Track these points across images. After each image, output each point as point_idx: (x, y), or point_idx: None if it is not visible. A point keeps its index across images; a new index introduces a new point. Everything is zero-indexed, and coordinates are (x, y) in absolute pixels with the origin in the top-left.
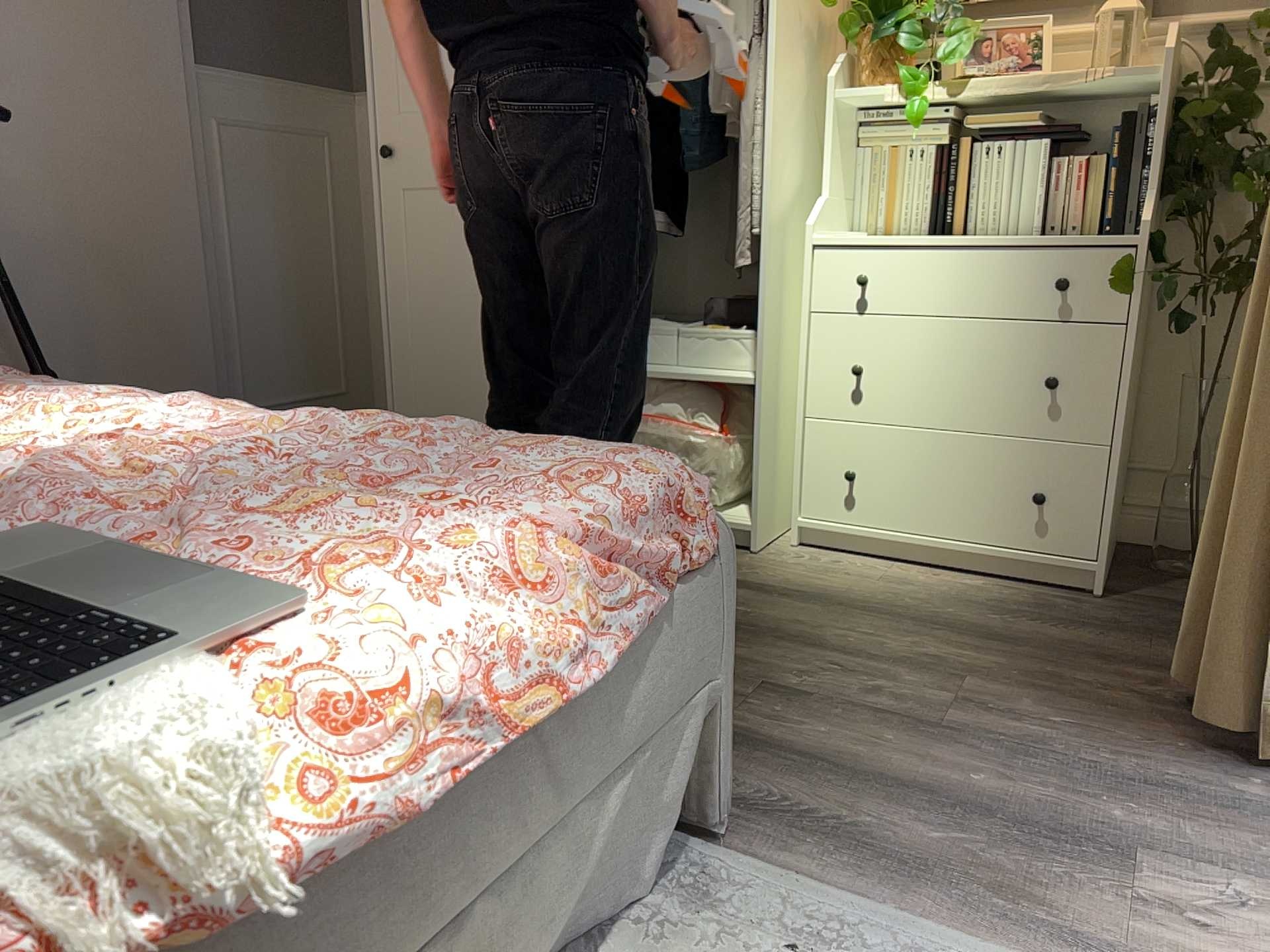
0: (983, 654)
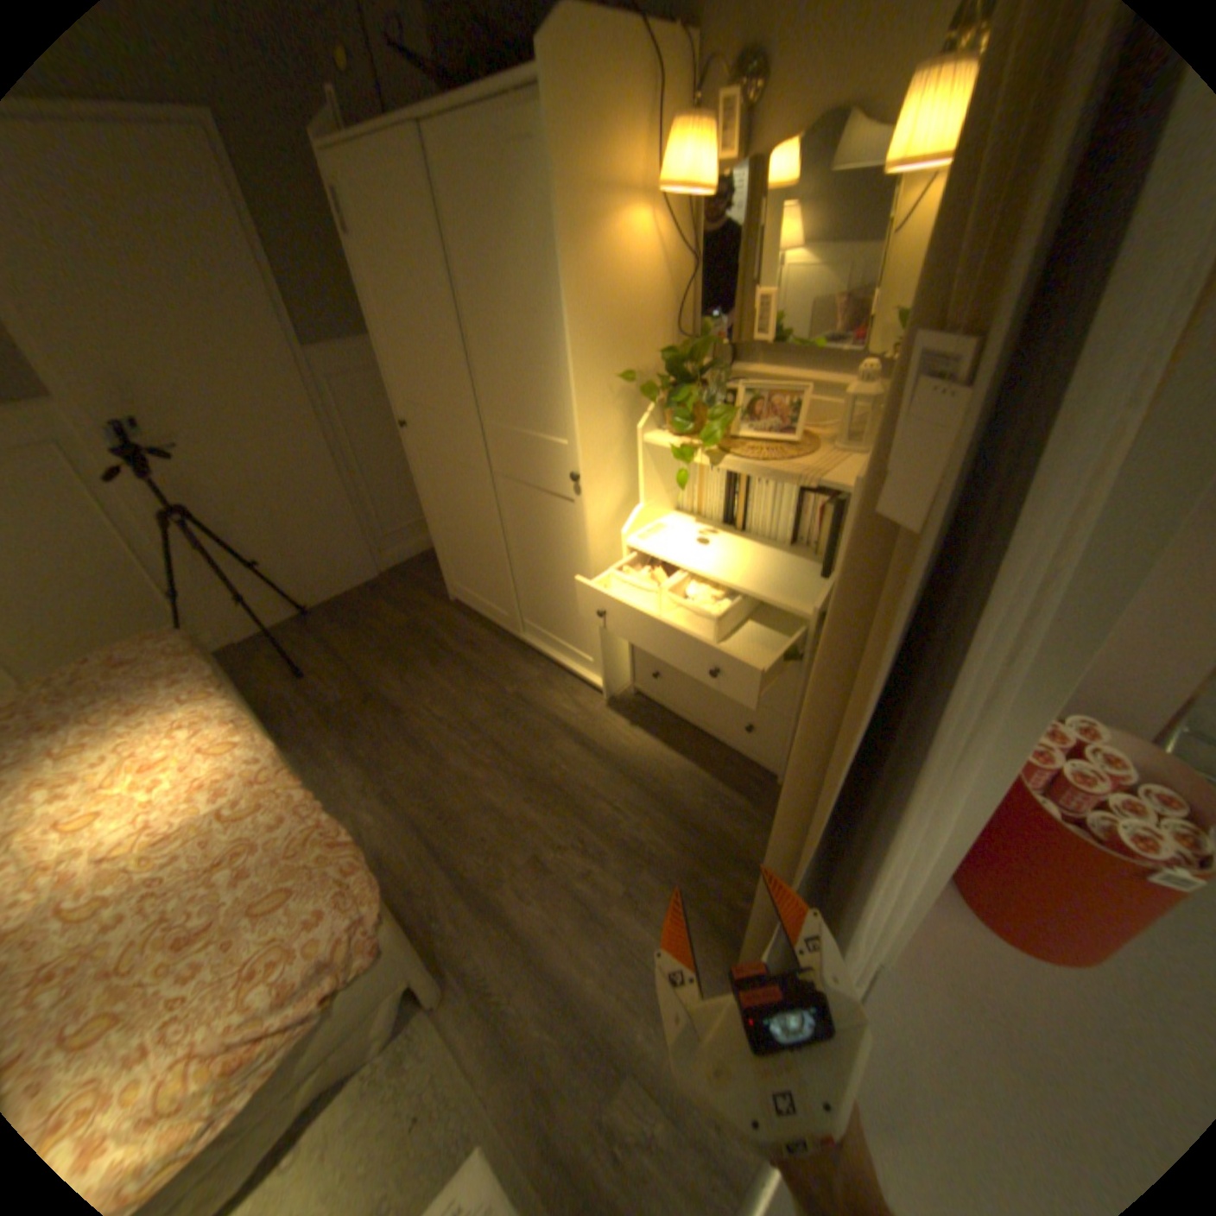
0: (673, 838)
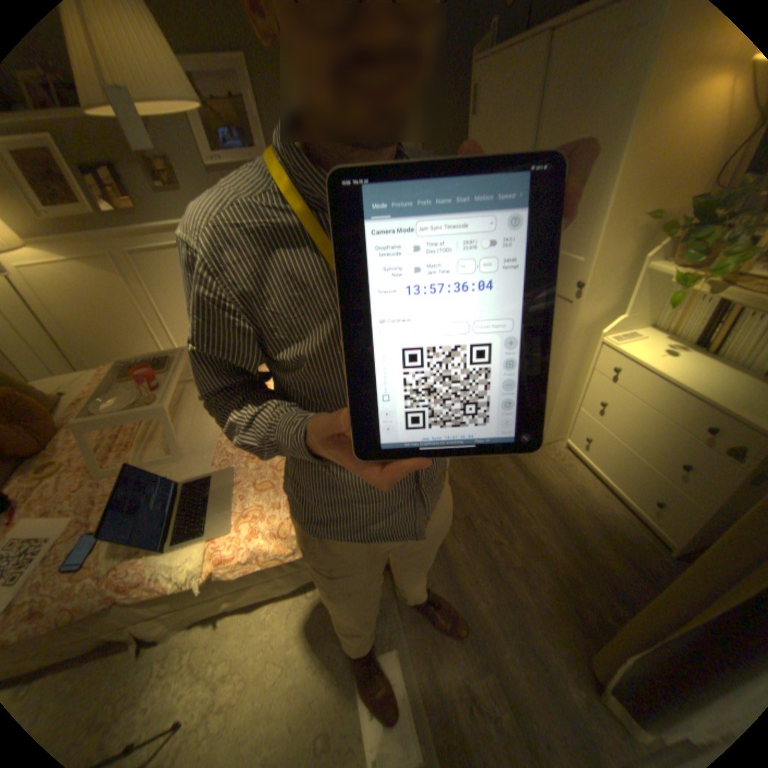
0: (567, 551)
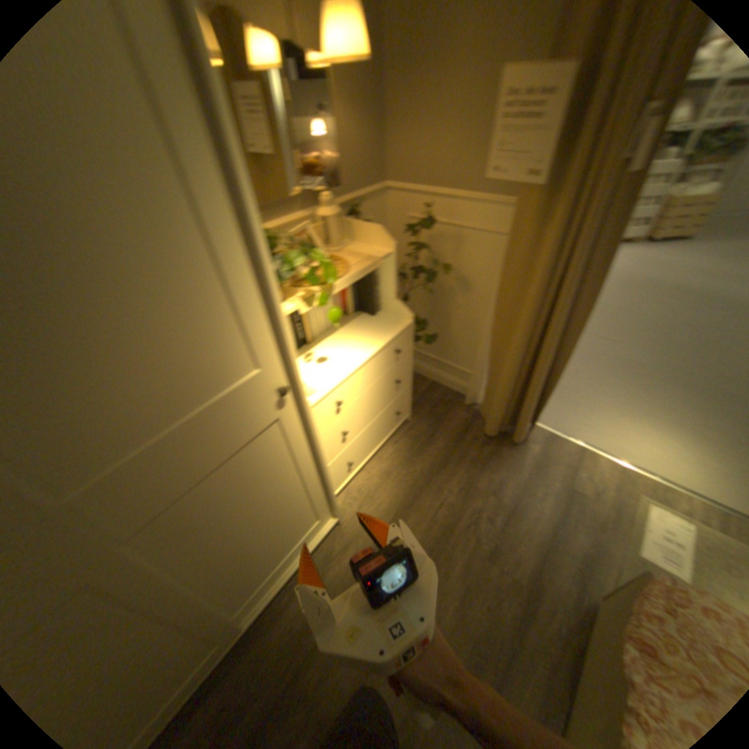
0: (454, 472)
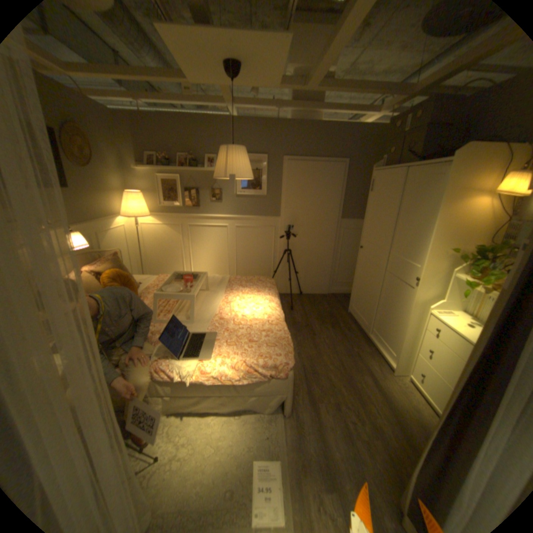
0: (399, 441)
